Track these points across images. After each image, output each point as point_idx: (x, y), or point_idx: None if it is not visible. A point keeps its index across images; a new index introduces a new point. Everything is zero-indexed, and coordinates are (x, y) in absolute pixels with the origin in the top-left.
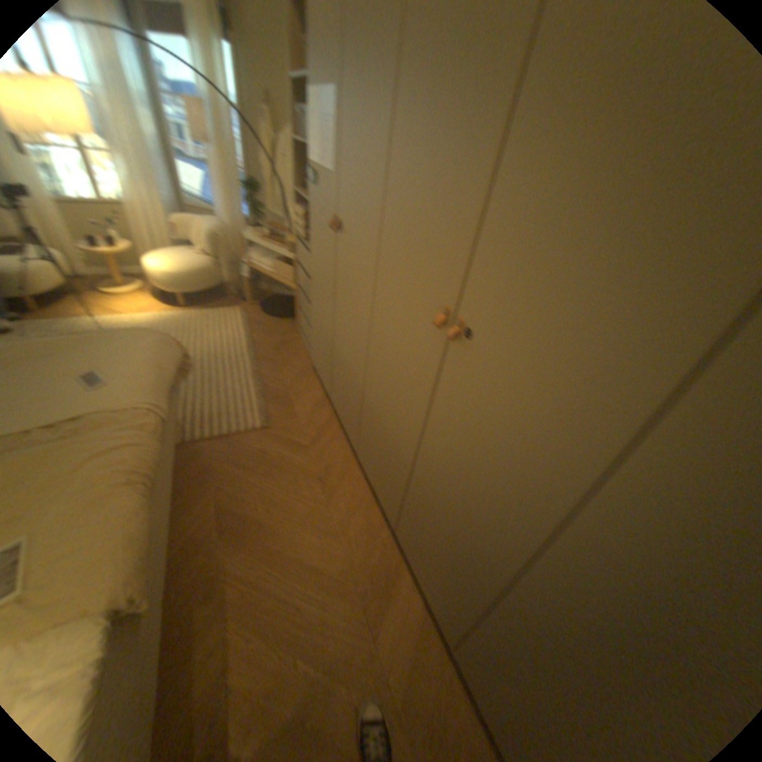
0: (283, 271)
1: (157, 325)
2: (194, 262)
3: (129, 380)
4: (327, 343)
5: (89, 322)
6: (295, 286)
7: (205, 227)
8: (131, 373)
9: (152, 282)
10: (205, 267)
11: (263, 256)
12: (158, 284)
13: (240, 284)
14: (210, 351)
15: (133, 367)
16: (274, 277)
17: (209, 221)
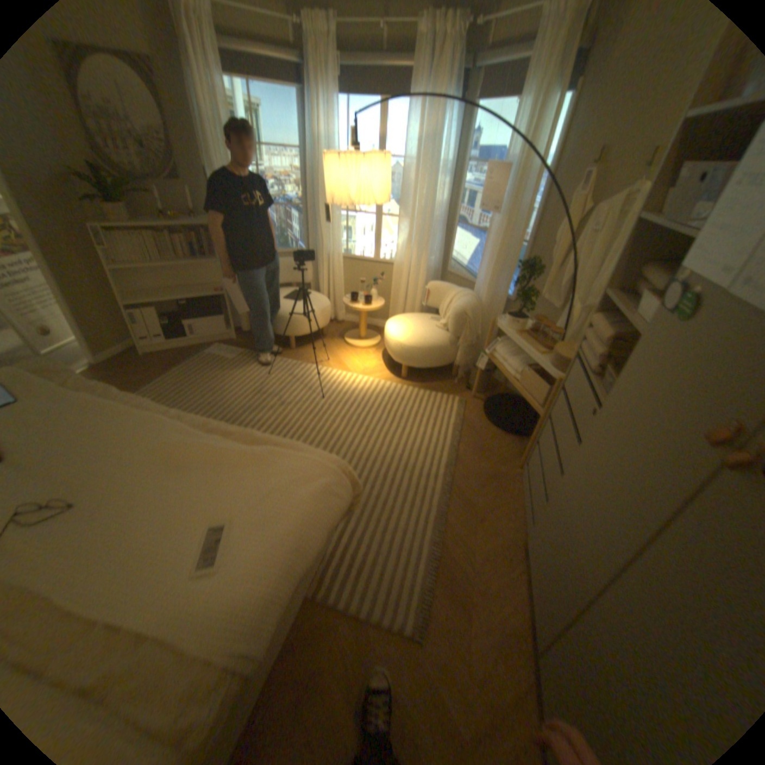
0: (536, 386)
1: (372, 396)
2: (433, 338)
3: (242, 582)
4: (577, 585)
5: (322, 373)
6: (547, 416)
7: (459, 303)
8: (255, 564)
9: (387, 348)
10: (442, 345)
11: (515, 354)
12: (390, 352)
13: (473, 371)
14: (405, 454)
15: (265, 547)
16: (518, 387)
17: (466, 295)
